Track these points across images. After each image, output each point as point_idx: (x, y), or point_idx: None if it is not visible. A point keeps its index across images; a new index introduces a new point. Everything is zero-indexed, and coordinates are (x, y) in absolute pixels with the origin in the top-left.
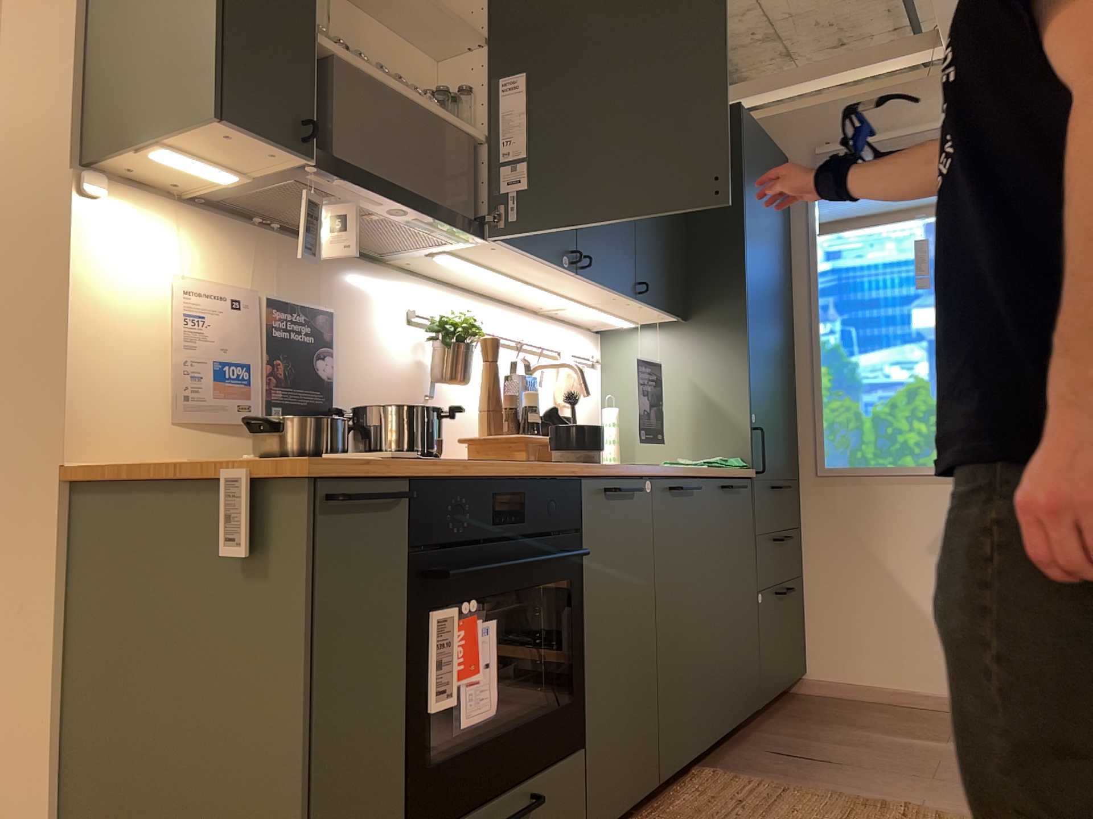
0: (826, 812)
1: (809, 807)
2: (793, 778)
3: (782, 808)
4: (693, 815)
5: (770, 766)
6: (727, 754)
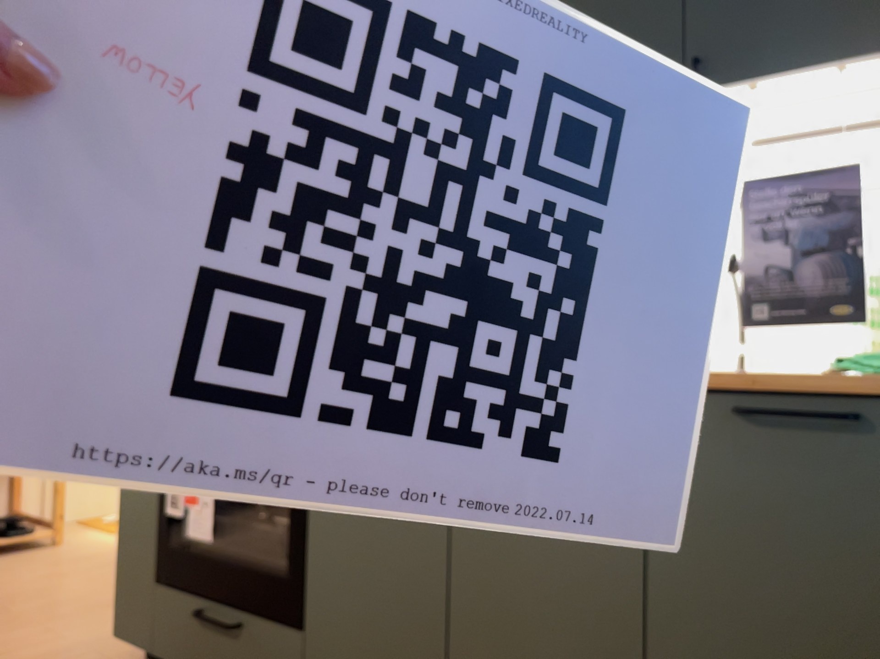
0: None
1: None
2: None
3: None
4: None
5: None
6: None
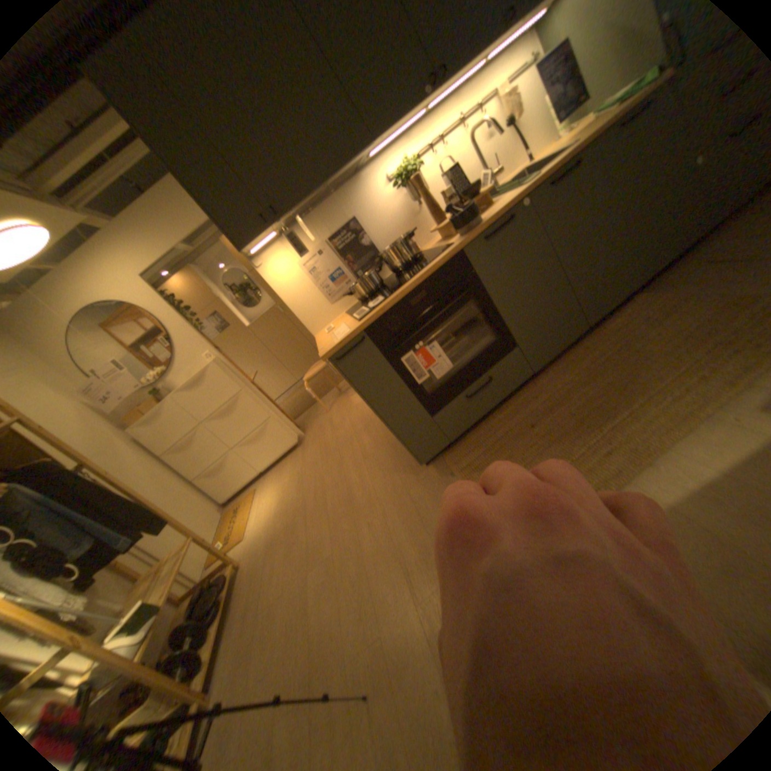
0: (699, 316)
1: (690, 313)
2: (702, 285)
3: (670, 317)
4: (612, 333)
5: (694, 276)
6: (670, 273)
